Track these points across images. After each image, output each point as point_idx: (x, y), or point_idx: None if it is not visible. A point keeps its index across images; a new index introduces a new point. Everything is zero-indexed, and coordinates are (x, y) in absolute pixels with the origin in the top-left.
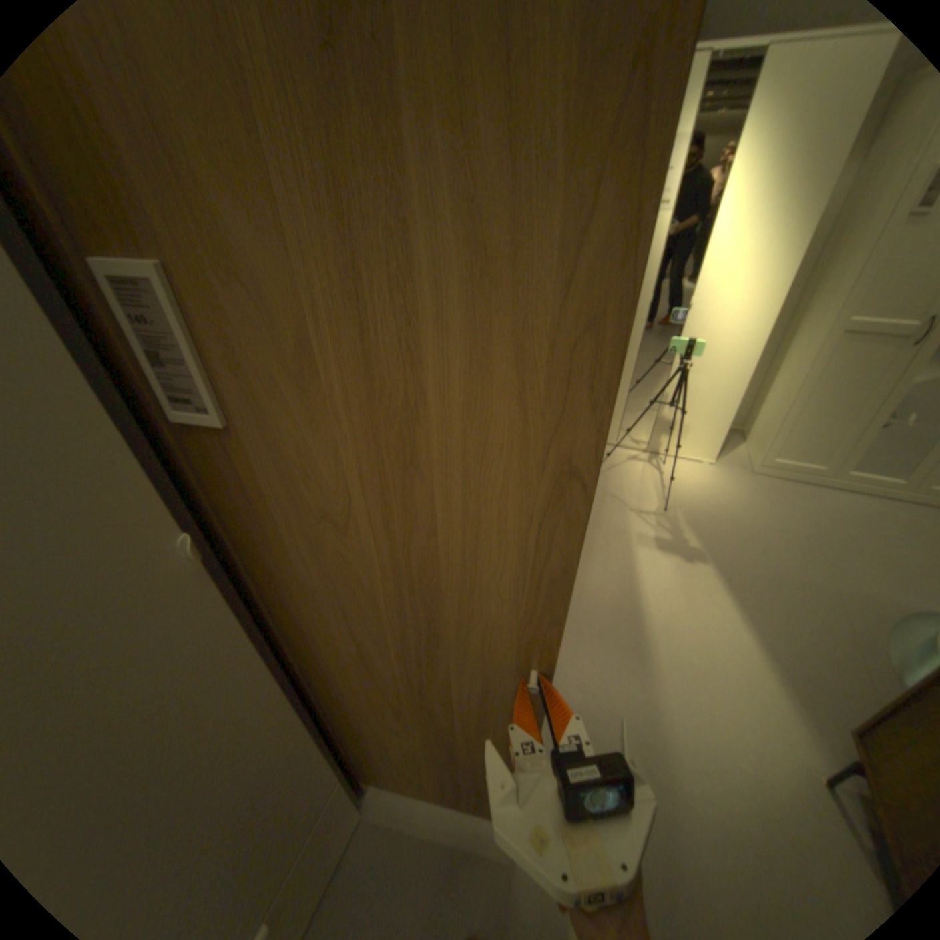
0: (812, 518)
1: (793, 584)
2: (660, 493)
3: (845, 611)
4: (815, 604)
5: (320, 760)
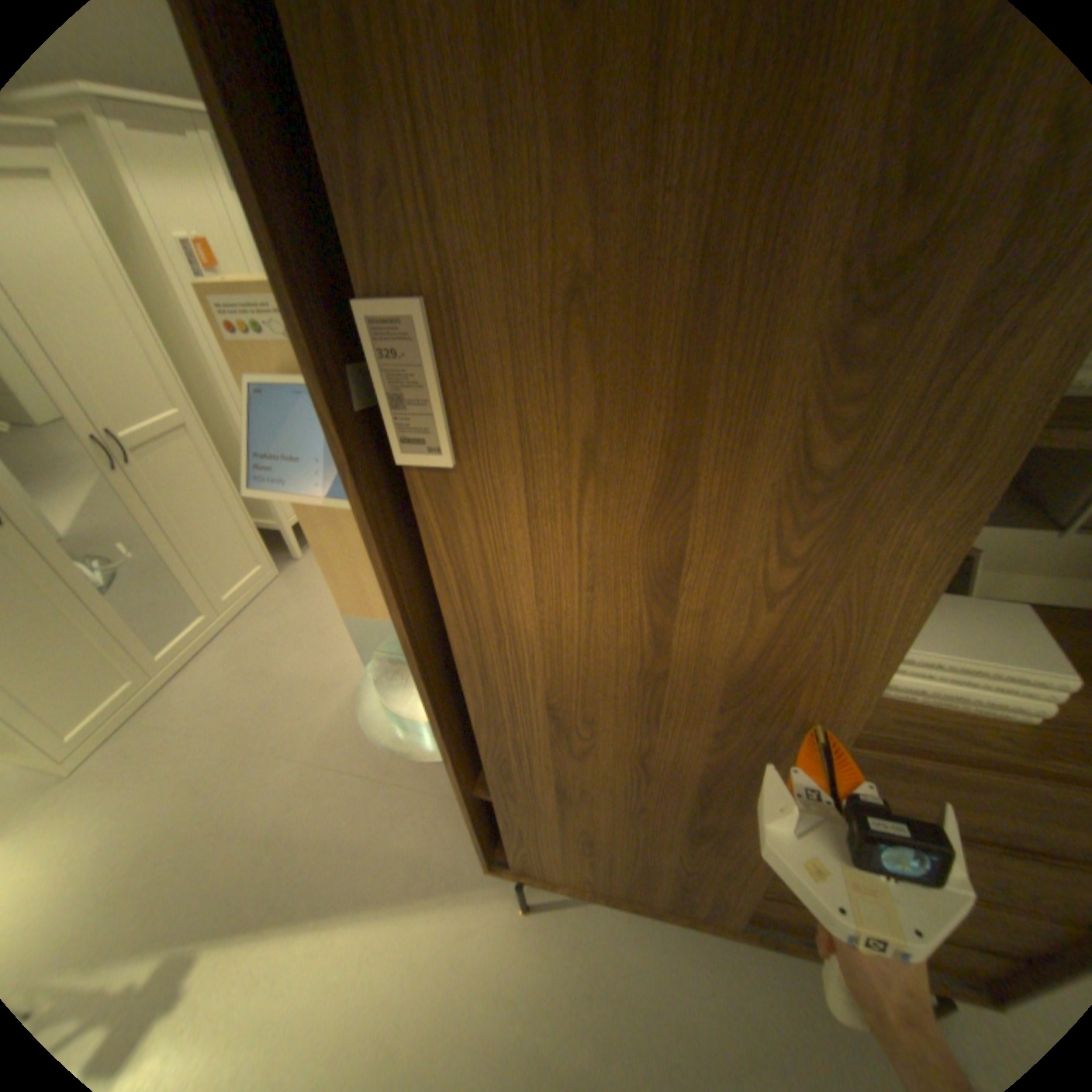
0: (193, 736)
1: (279, 820)
2: None
3: (332, 774)
4: (314, 805)
5: None
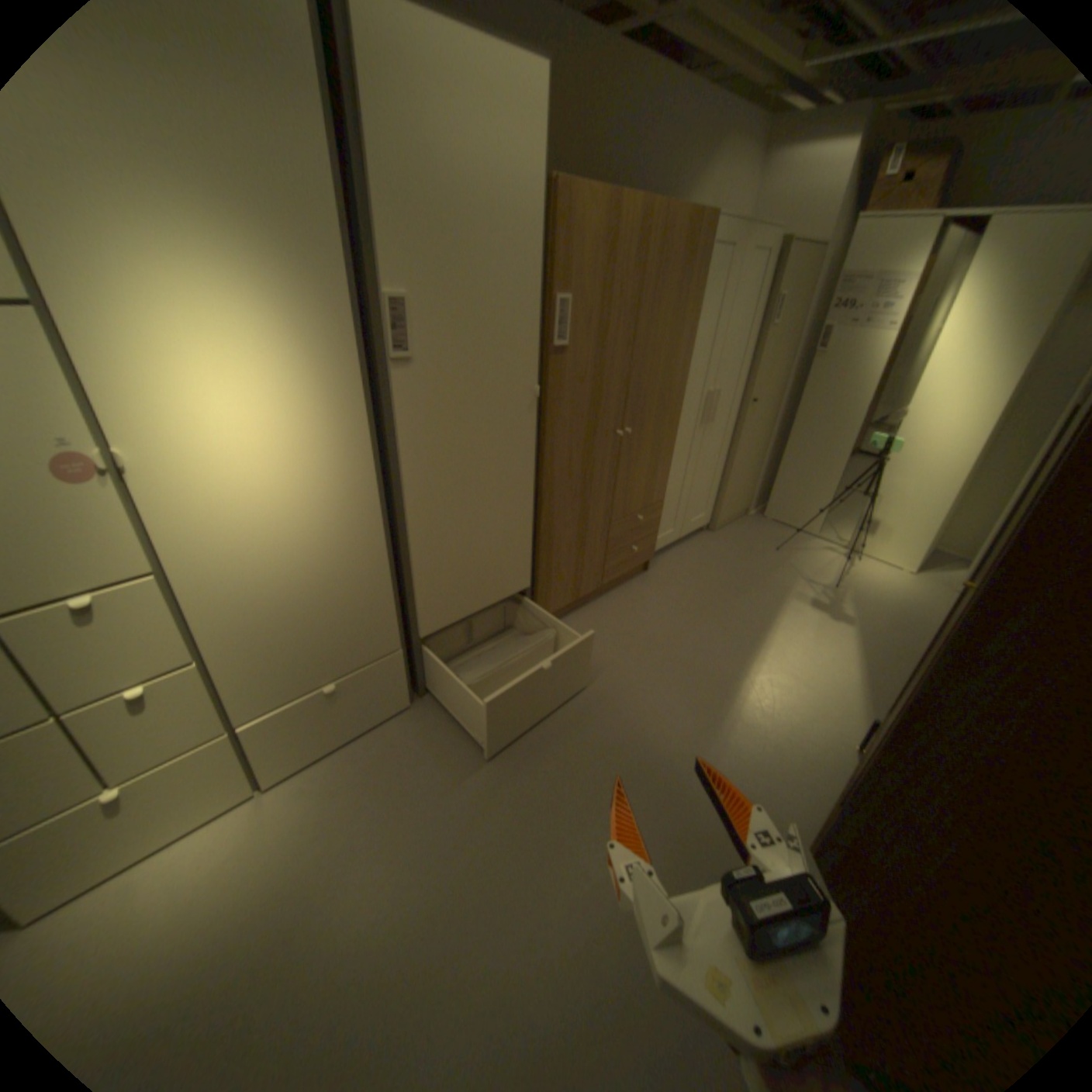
0: None
1: None
2: (841, 577)
3: None
4: None
5: (530, 558)
